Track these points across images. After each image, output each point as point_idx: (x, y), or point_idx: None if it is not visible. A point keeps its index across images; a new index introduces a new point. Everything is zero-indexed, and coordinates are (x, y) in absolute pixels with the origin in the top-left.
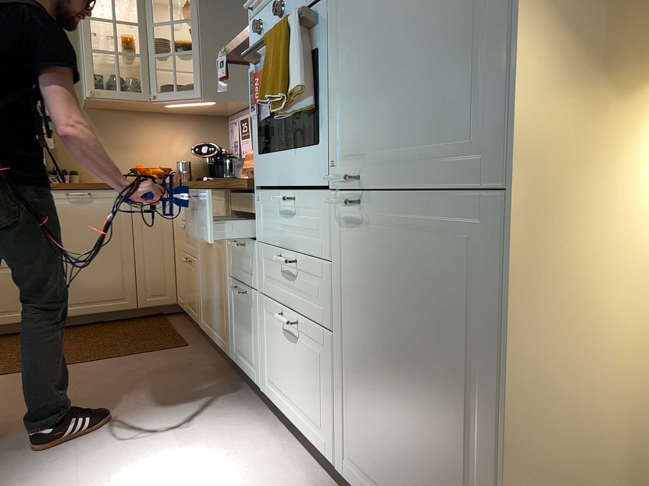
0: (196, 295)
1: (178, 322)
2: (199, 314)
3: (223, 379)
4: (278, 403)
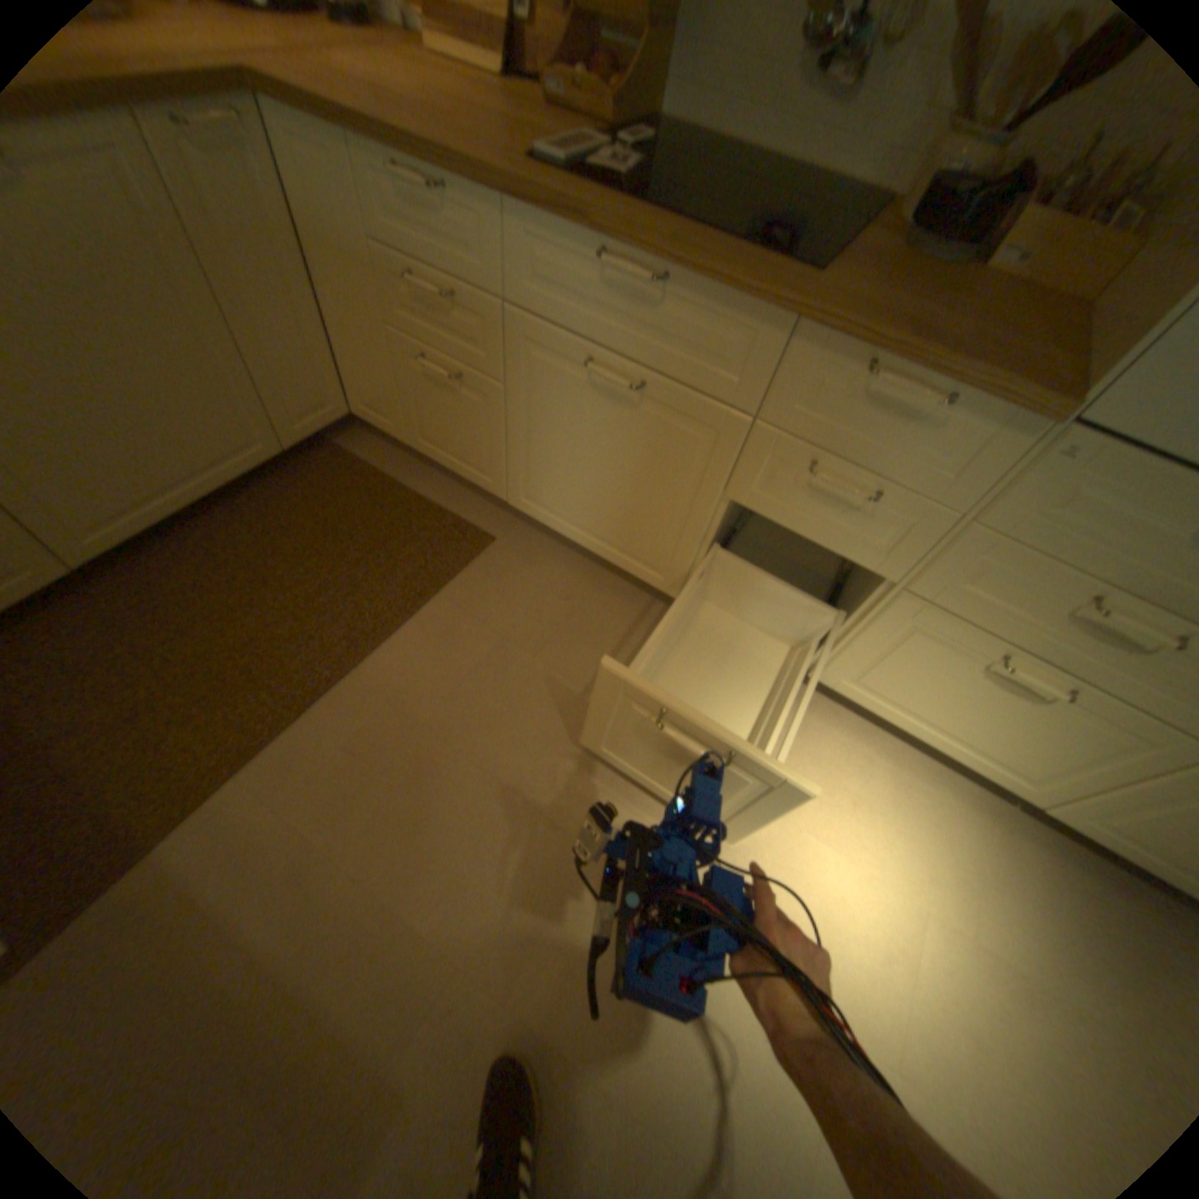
0: (488, 447)
1: (379, 457)
2: (501, 481)
3: (650, 617)
4: (873, 704)
